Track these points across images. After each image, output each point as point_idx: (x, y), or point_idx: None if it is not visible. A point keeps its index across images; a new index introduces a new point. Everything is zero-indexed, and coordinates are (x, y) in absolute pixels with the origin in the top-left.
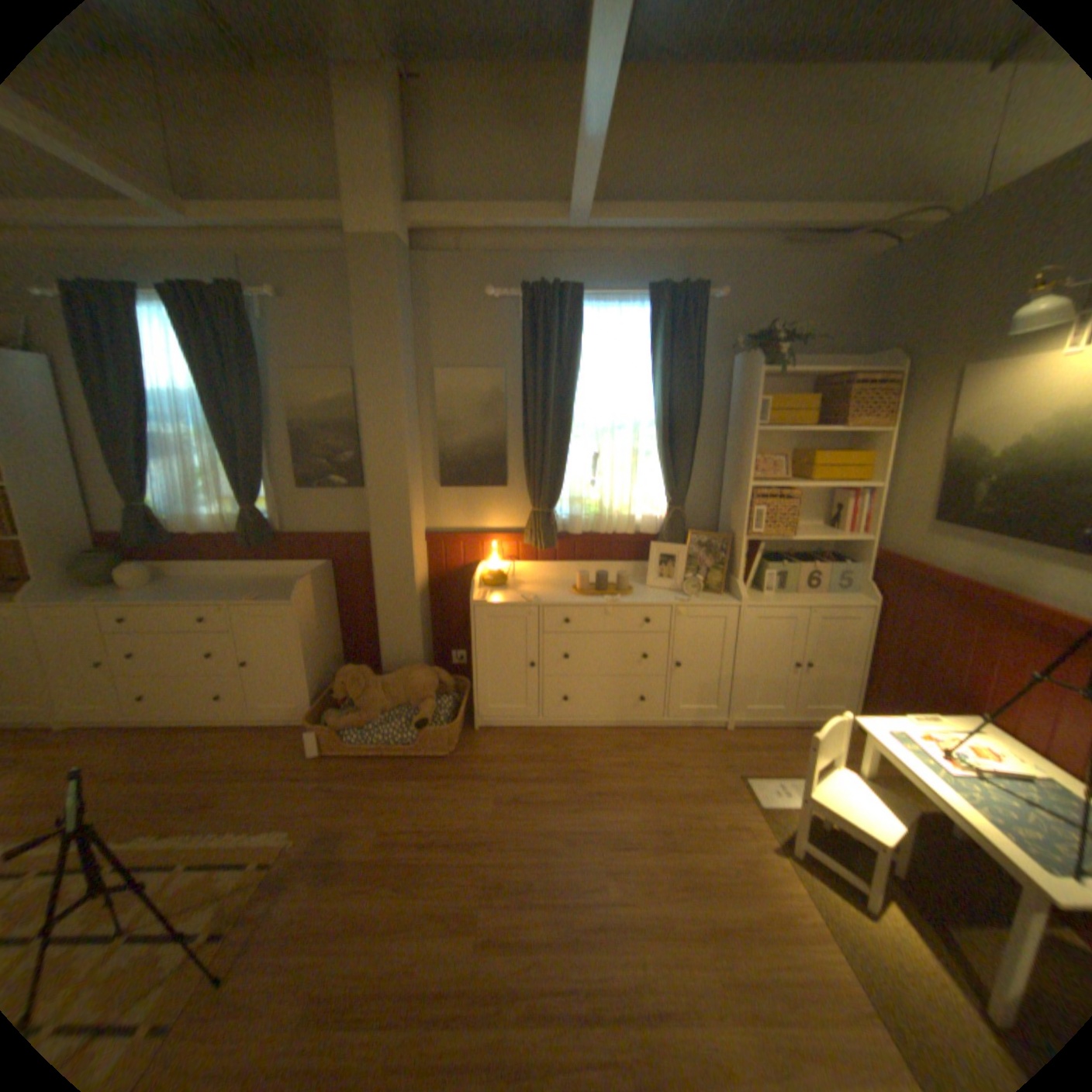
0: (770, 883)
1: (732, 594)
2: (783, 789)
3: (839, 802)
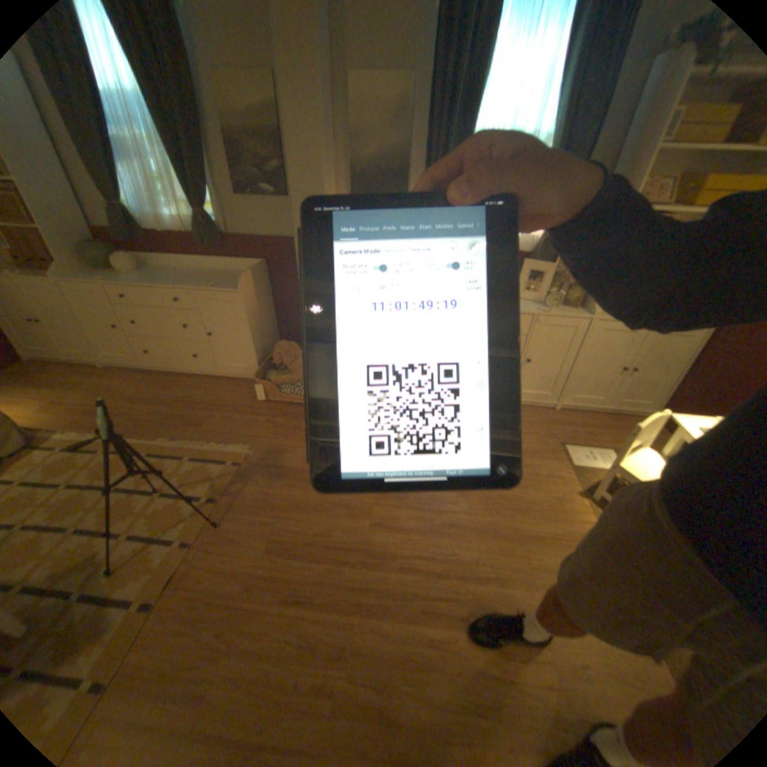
0: (571, 513)
1: (586, 308)
2: (591, 454)
3: (640, 471)
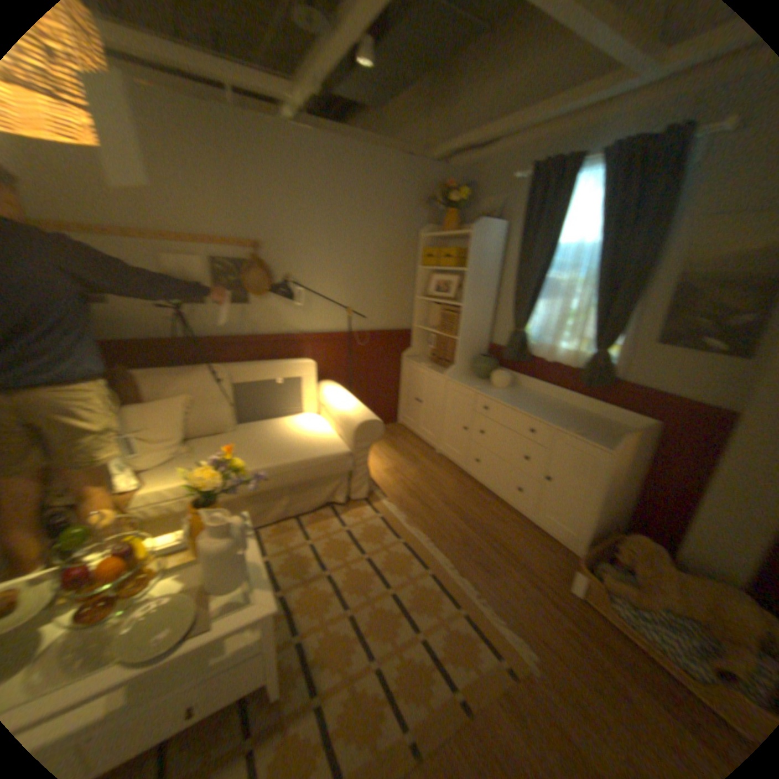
0: None
1: None
2: None
3: None
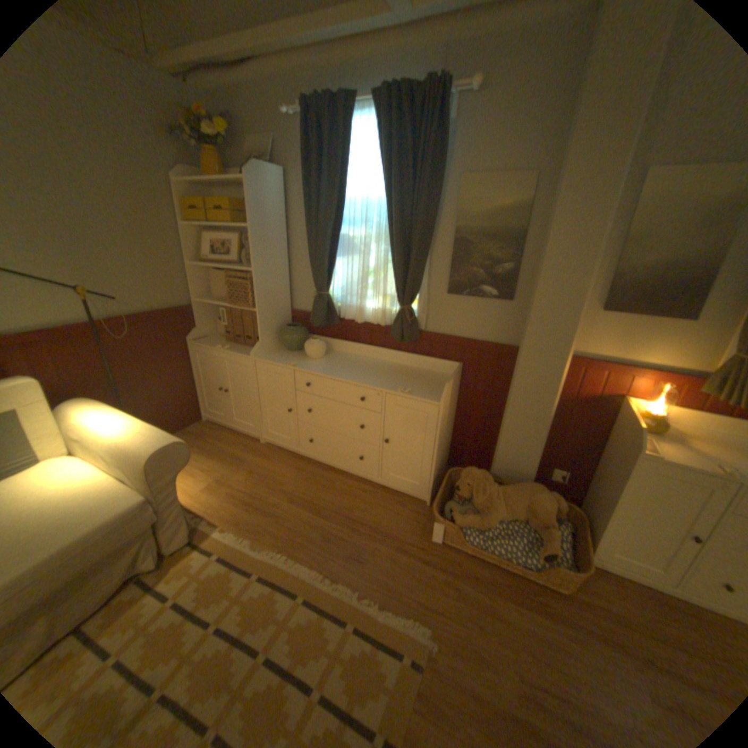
0: None
1: None
2: None
3: None
